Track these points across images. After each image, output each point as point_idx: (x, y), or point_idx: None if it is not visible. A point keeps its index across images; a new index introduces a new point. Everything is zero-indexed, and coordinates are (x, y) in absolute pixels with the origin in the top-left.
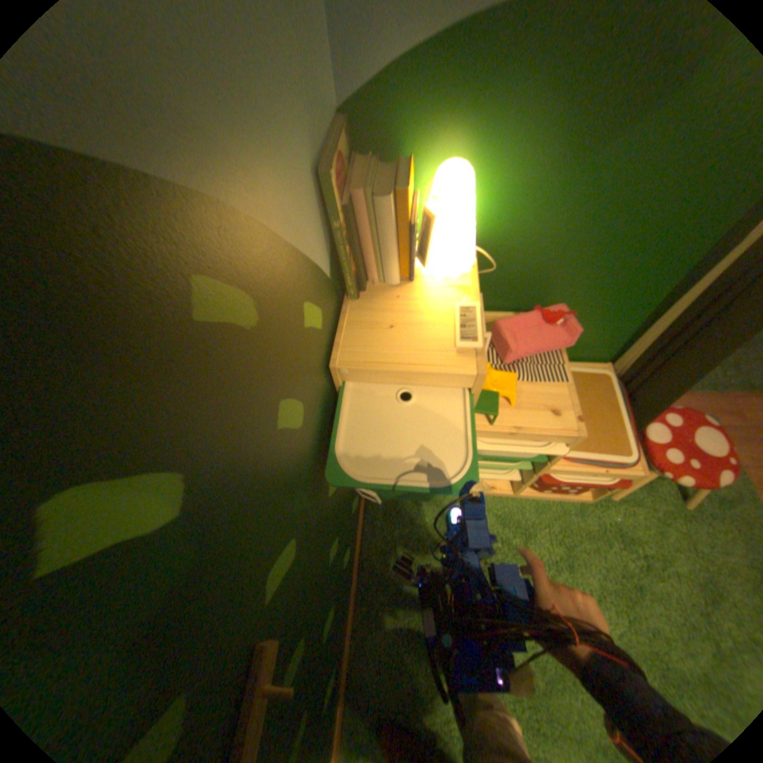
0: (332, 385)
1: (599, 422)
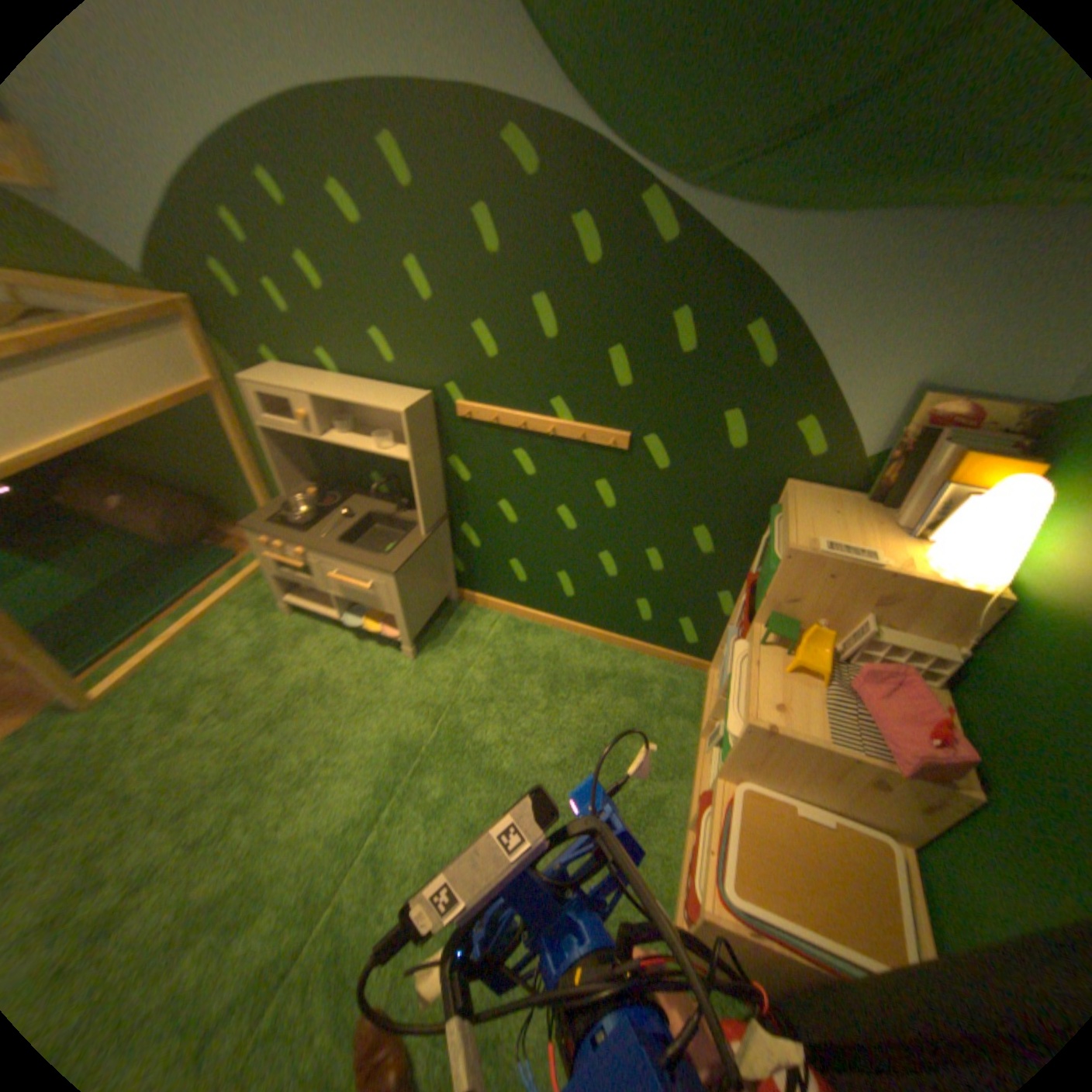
0: (774, 493)
1: (792, 884)
